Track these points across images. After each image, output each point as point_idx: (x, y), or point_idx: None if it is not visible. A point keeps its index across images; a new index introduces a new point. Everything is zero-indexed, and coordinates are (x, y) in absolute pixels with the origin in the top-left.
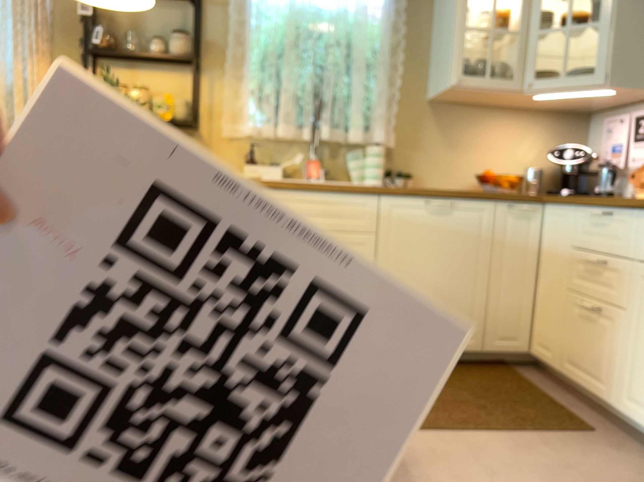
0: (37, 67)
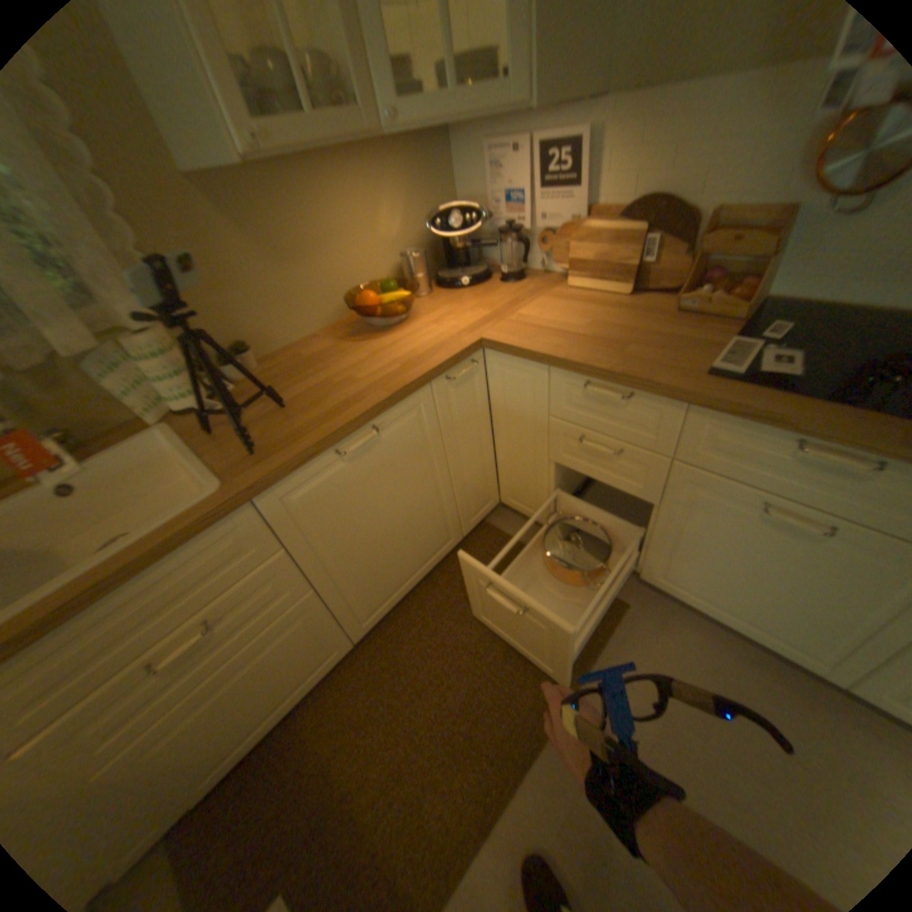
0: None
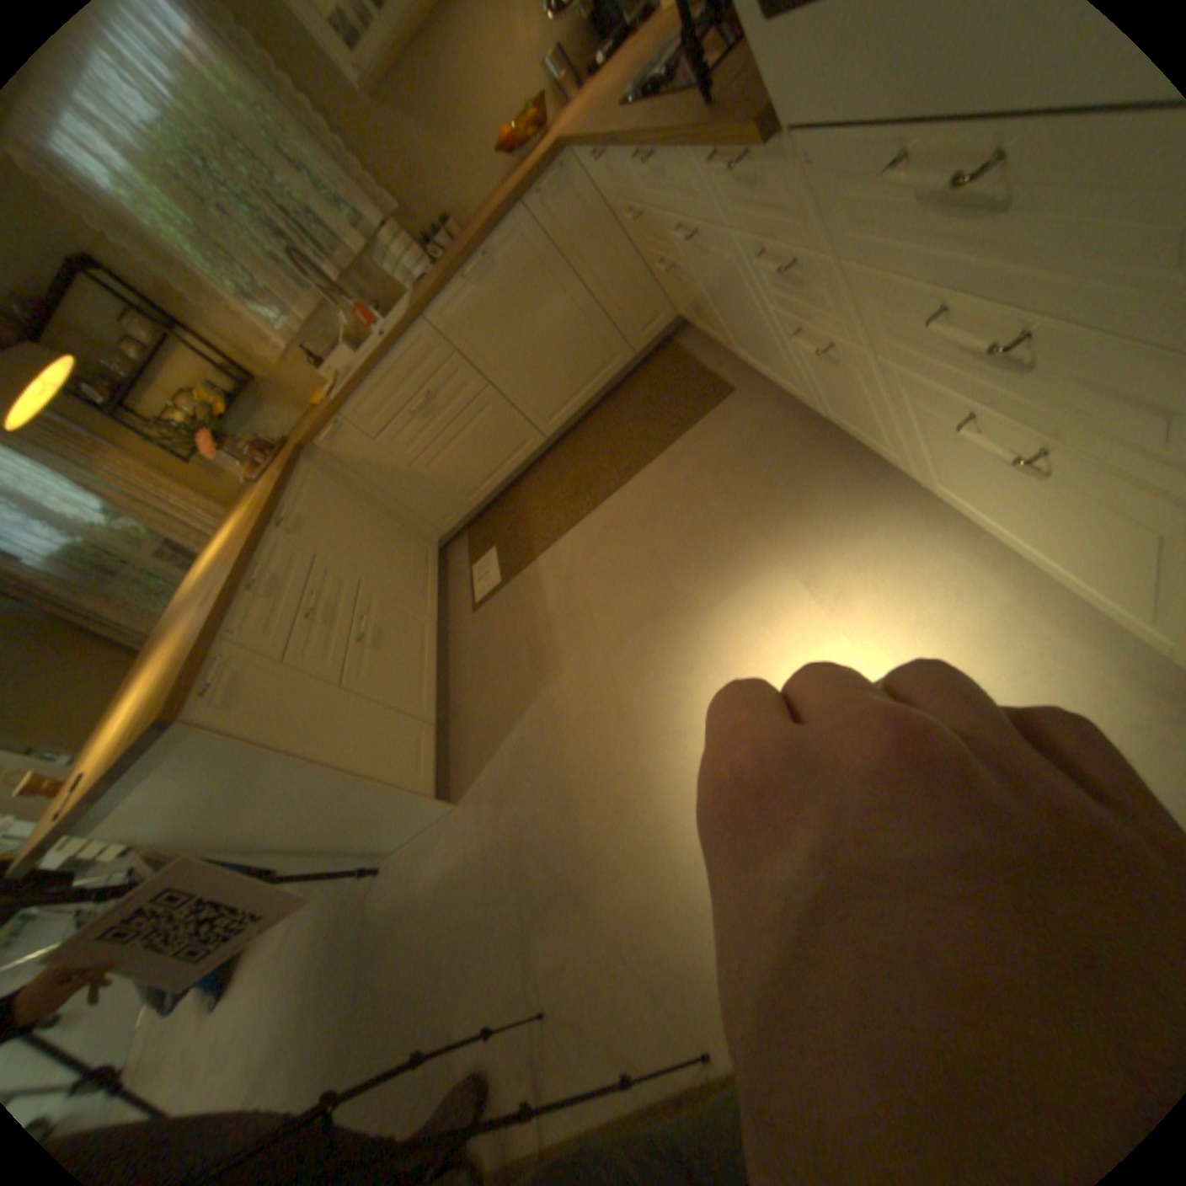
0: (110, 463)
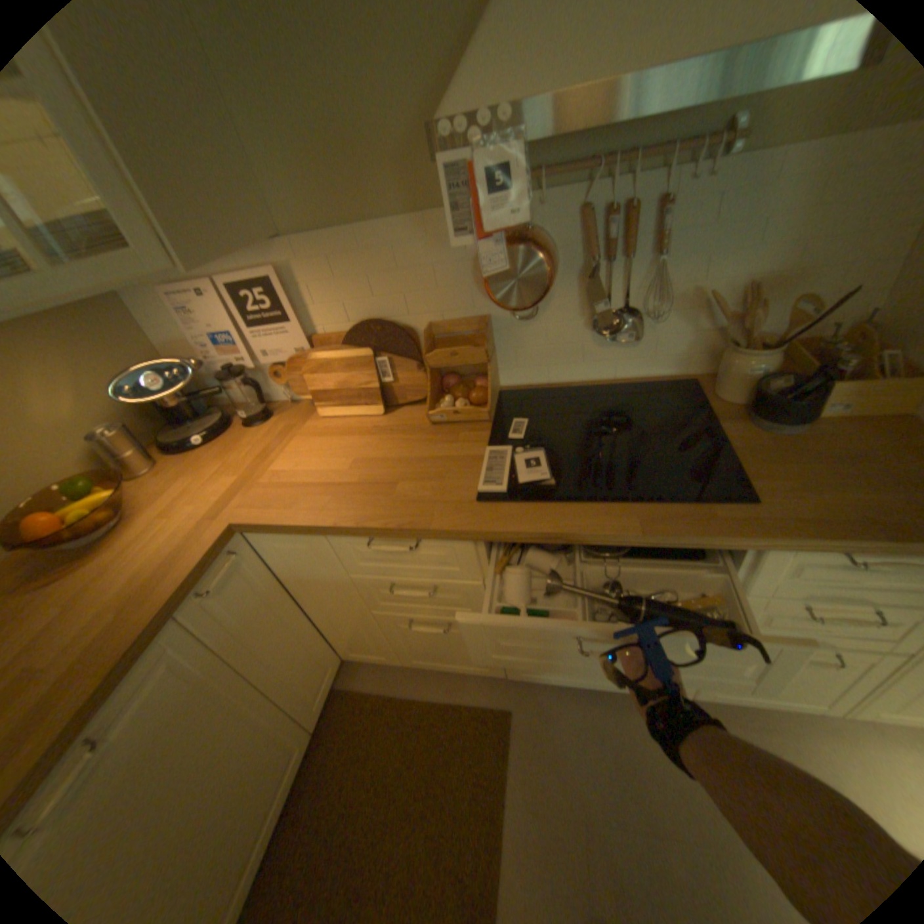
0: None
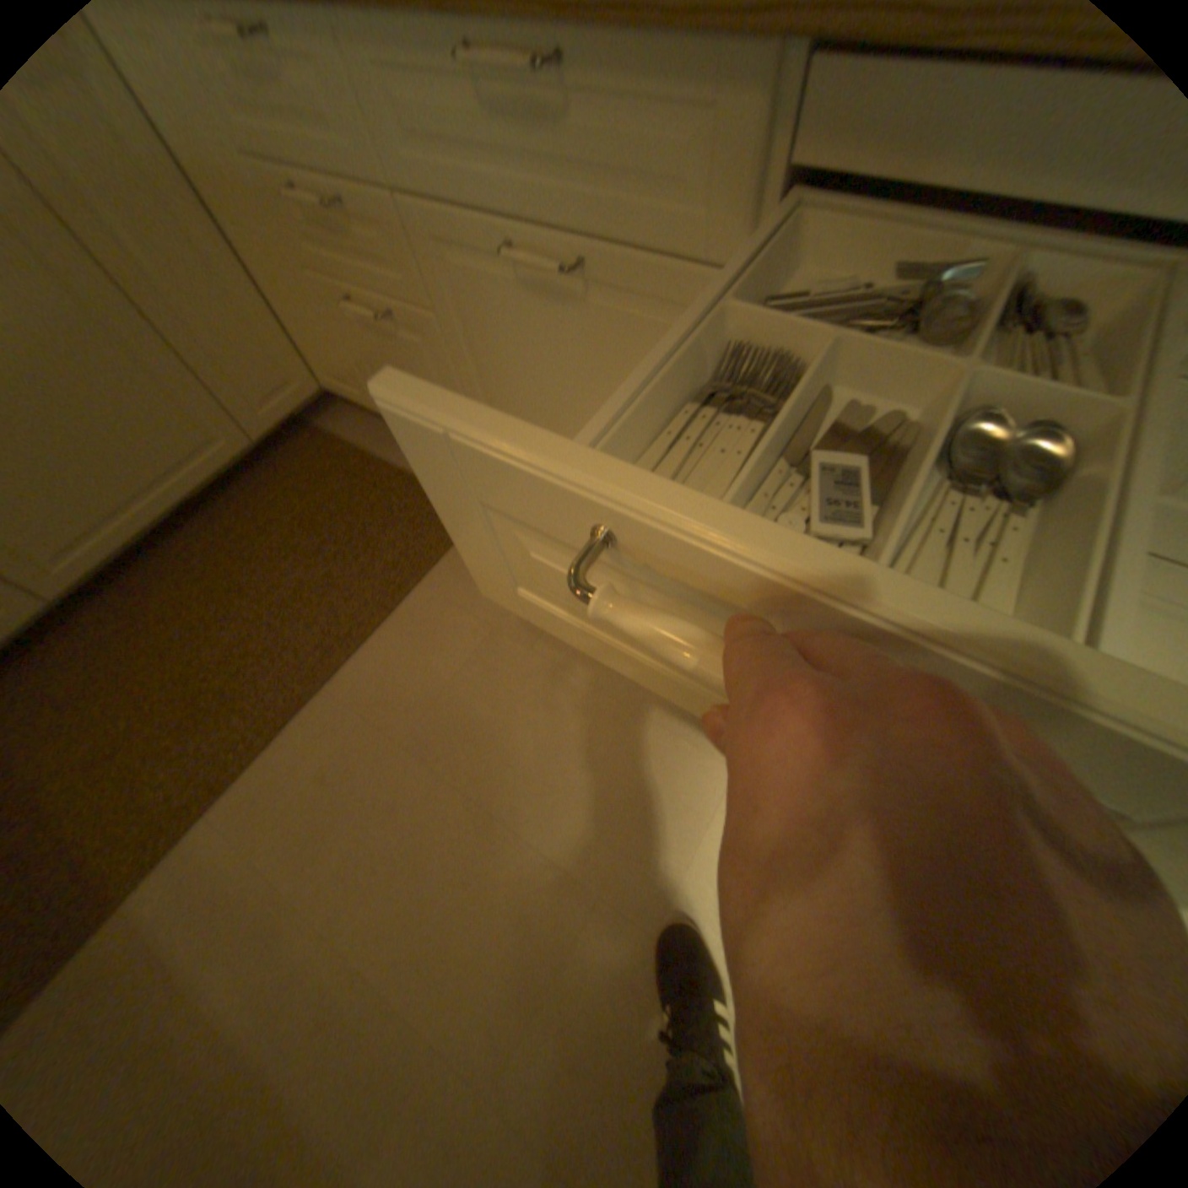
0: None
